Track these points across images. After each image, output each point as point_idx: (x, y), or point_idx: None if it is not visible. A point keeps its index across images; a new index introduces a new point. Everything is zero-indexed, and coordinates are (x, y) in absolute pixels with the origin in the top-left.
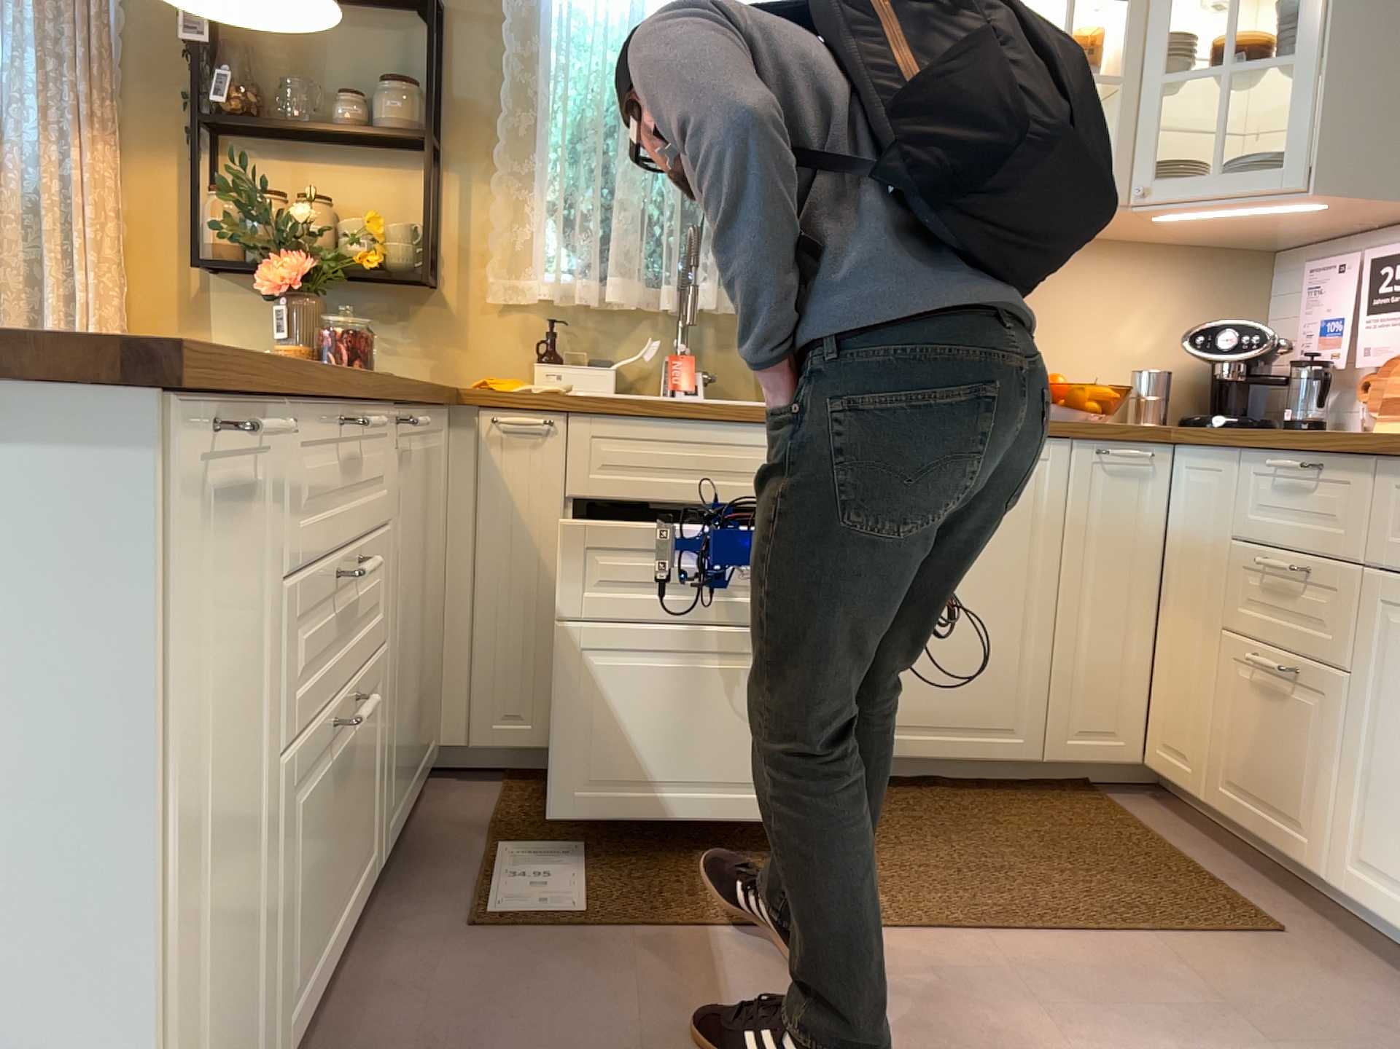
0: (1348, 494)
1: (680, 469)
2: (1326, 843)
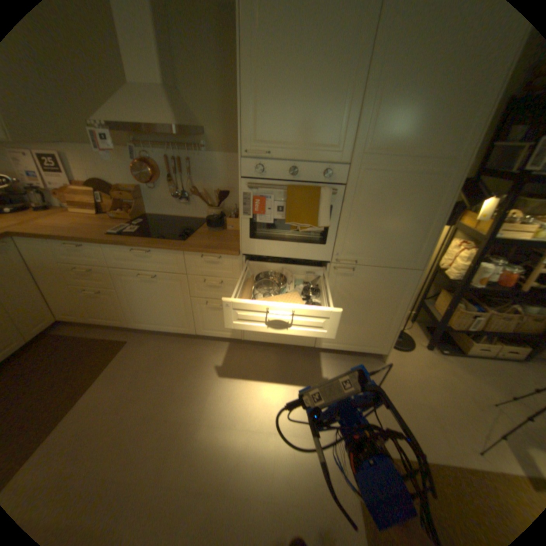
0: (93, 251)
1: None
2: (124, 321)
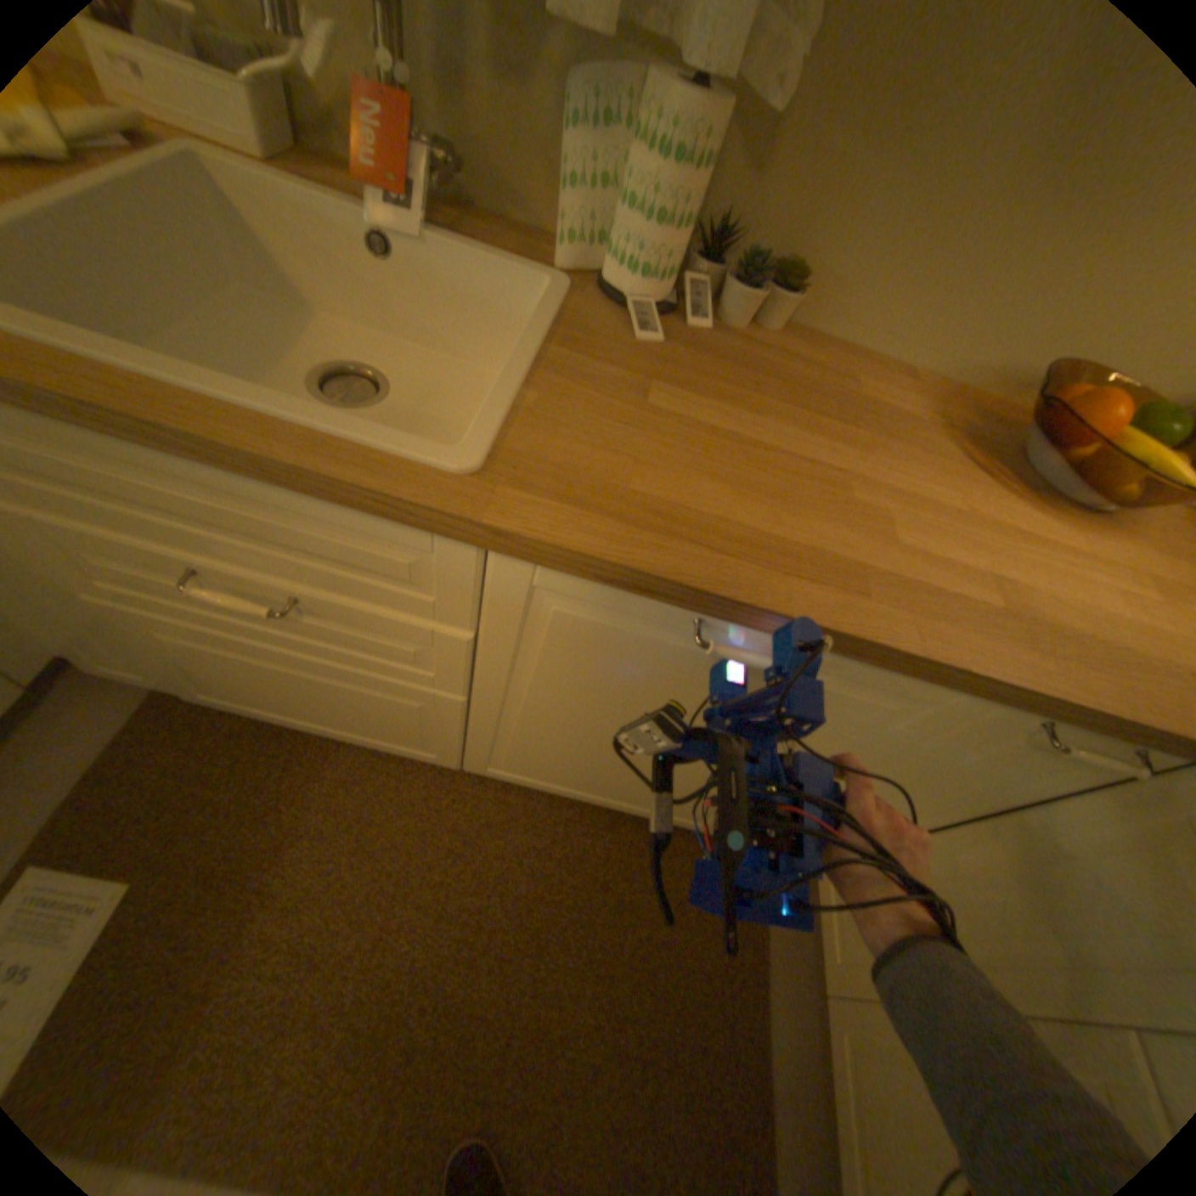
0: None
1: (189, 519)
2: None
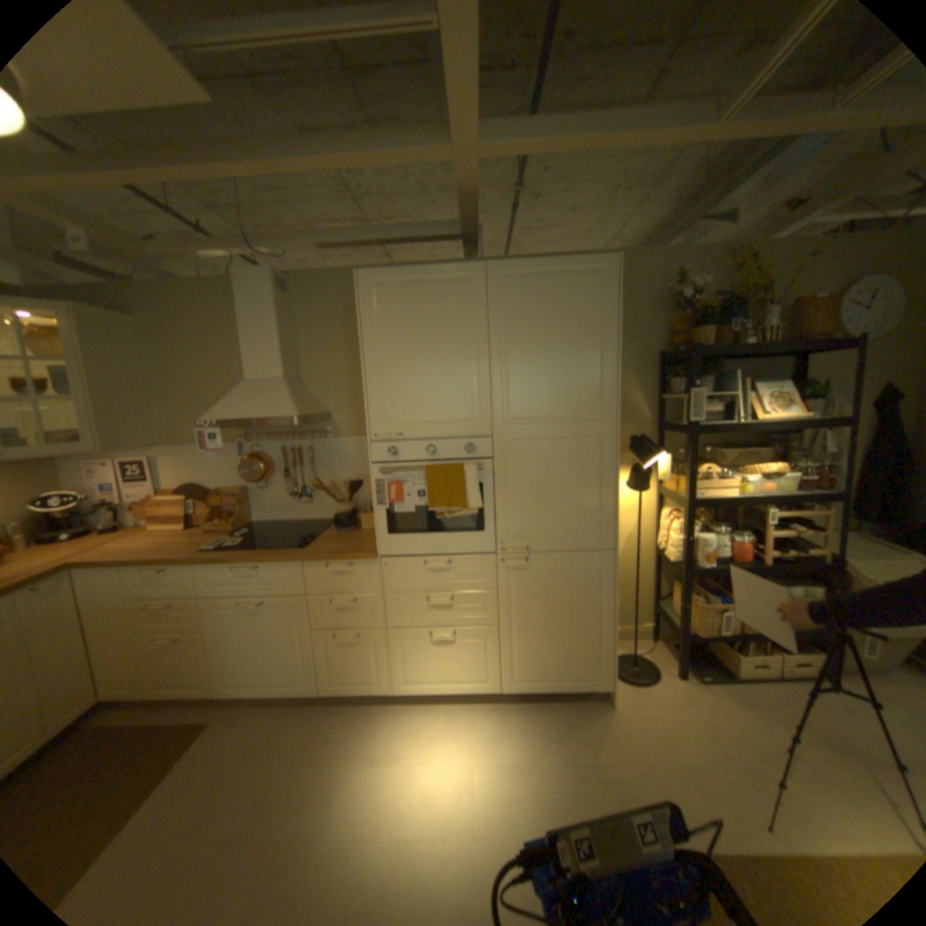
0: (179, 578)
1: None
2: (206, 688)
